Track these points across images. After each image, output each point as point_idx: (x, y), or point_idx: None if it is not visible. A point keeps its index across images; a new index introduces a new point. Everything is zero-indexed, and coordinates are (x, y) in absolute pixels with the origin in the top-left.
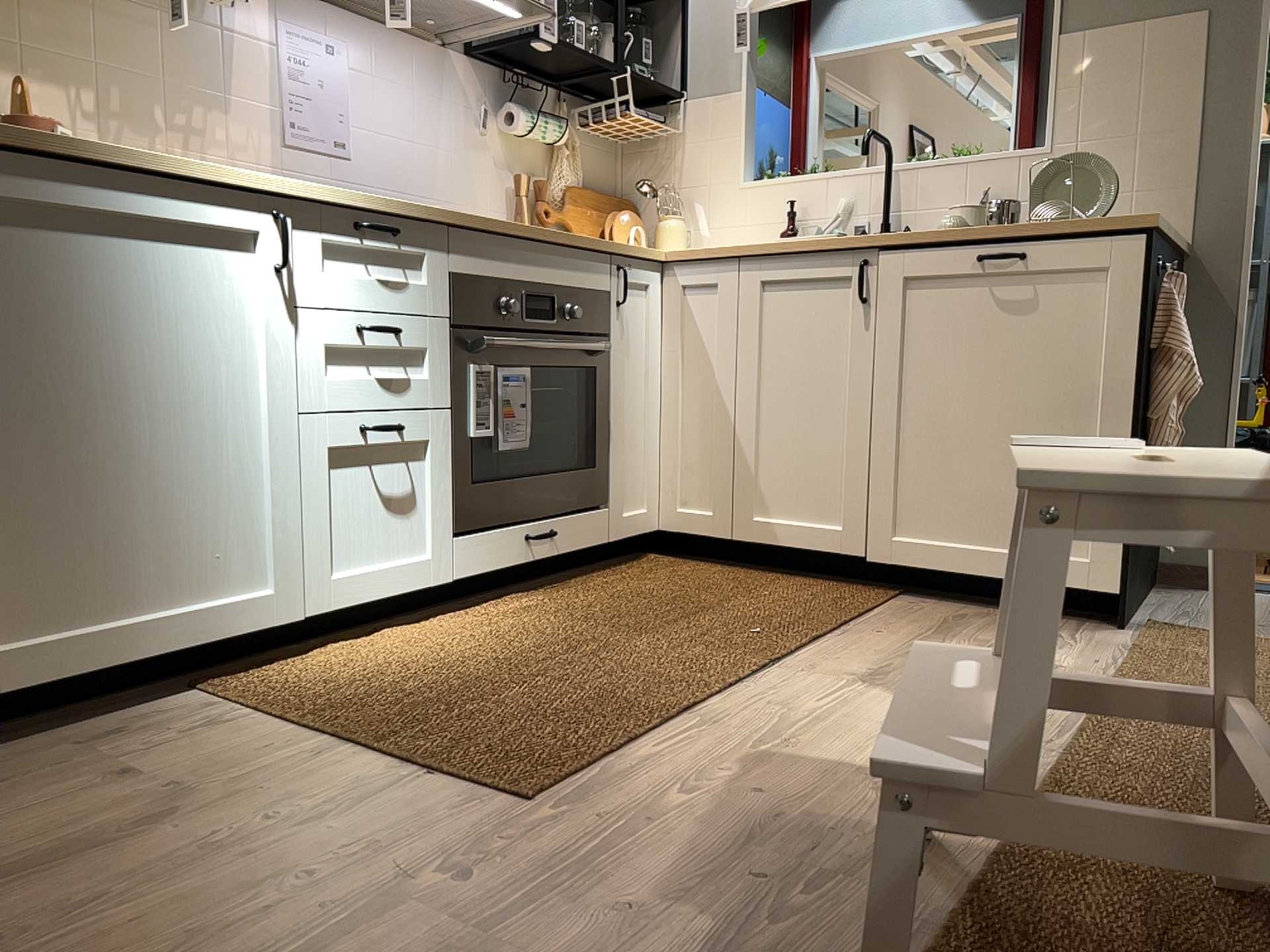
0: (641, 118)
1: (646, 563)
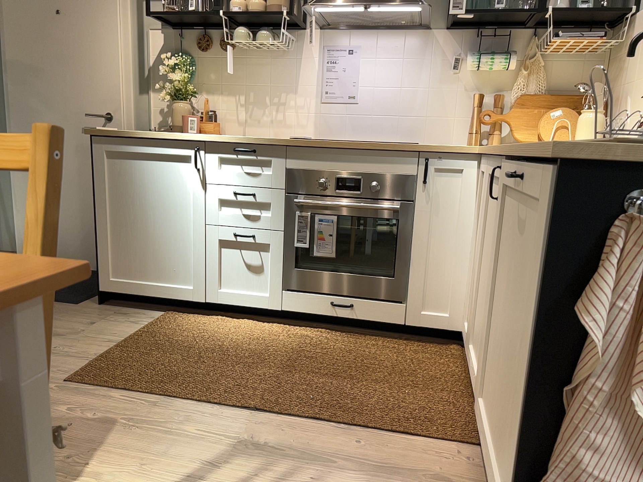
0: (566, 41)
1: (441, 349)
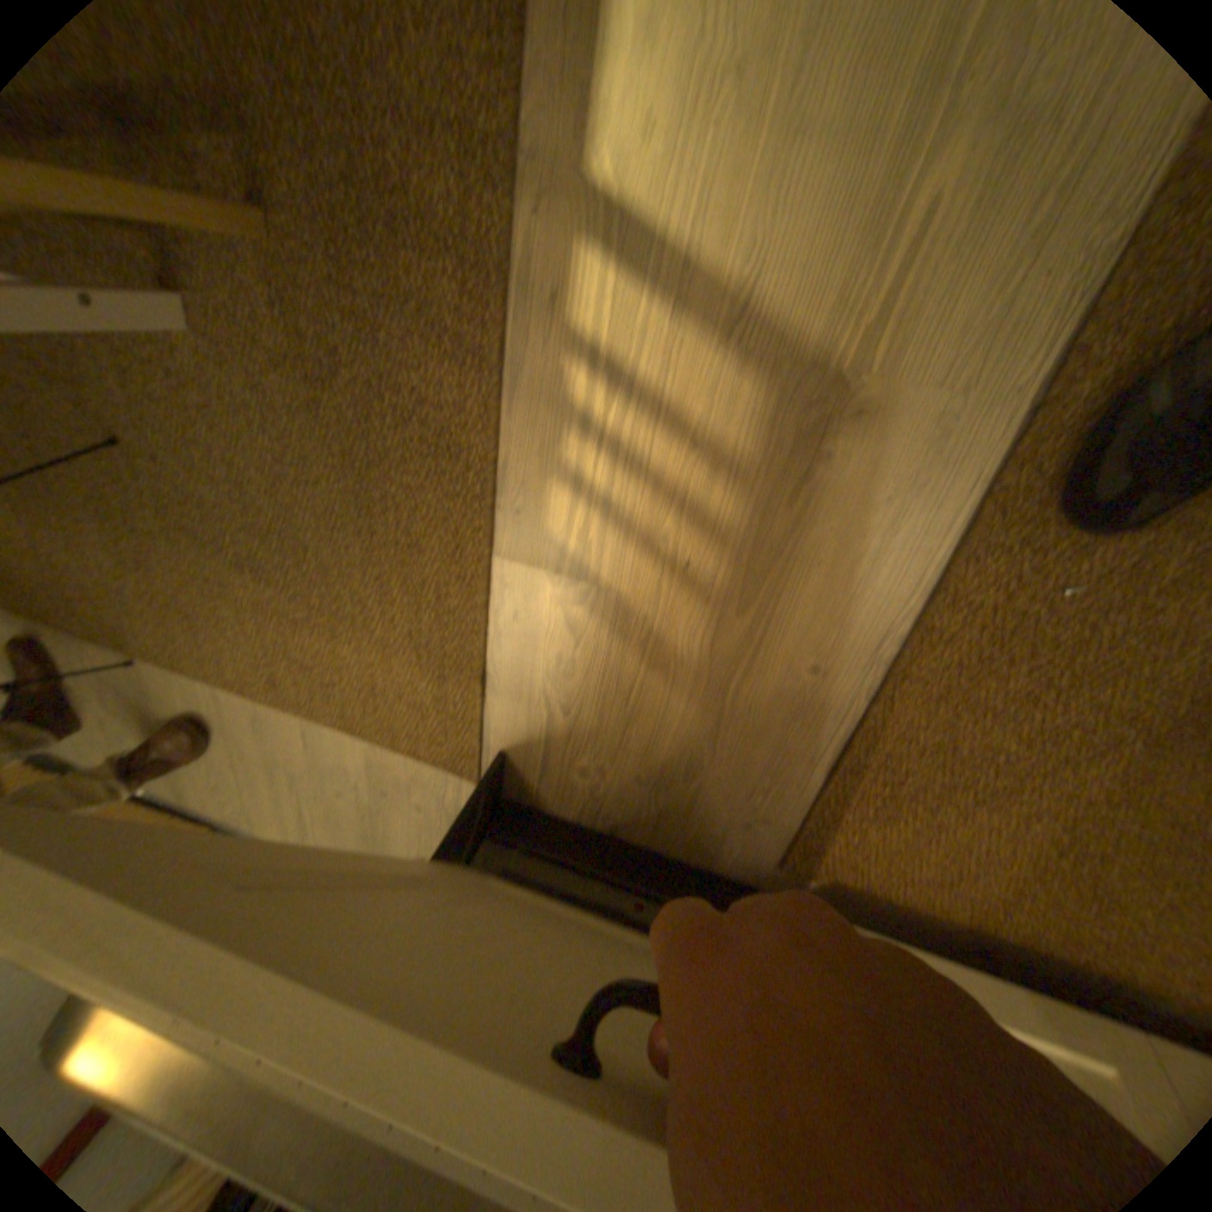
0: None
1: None
